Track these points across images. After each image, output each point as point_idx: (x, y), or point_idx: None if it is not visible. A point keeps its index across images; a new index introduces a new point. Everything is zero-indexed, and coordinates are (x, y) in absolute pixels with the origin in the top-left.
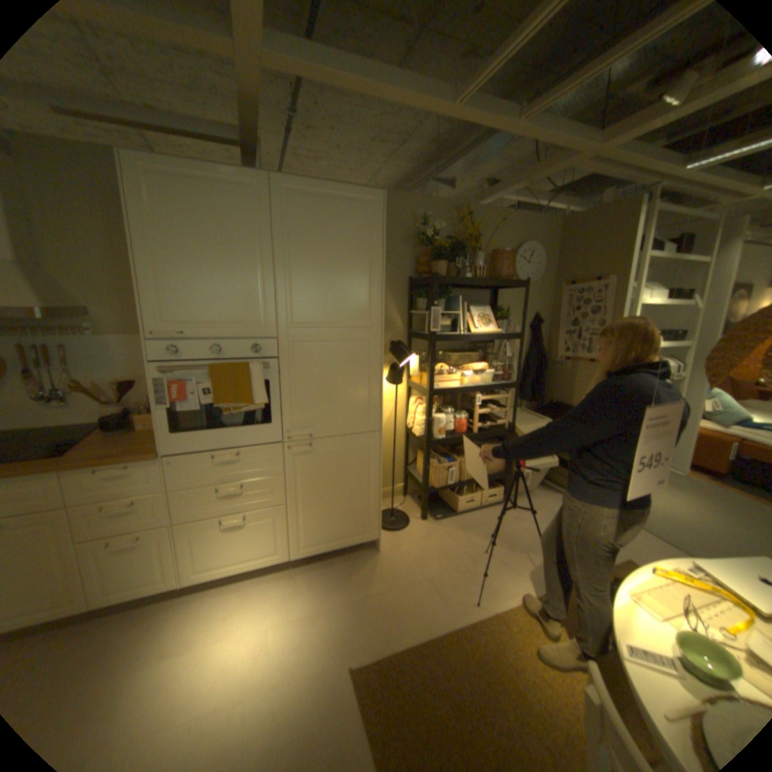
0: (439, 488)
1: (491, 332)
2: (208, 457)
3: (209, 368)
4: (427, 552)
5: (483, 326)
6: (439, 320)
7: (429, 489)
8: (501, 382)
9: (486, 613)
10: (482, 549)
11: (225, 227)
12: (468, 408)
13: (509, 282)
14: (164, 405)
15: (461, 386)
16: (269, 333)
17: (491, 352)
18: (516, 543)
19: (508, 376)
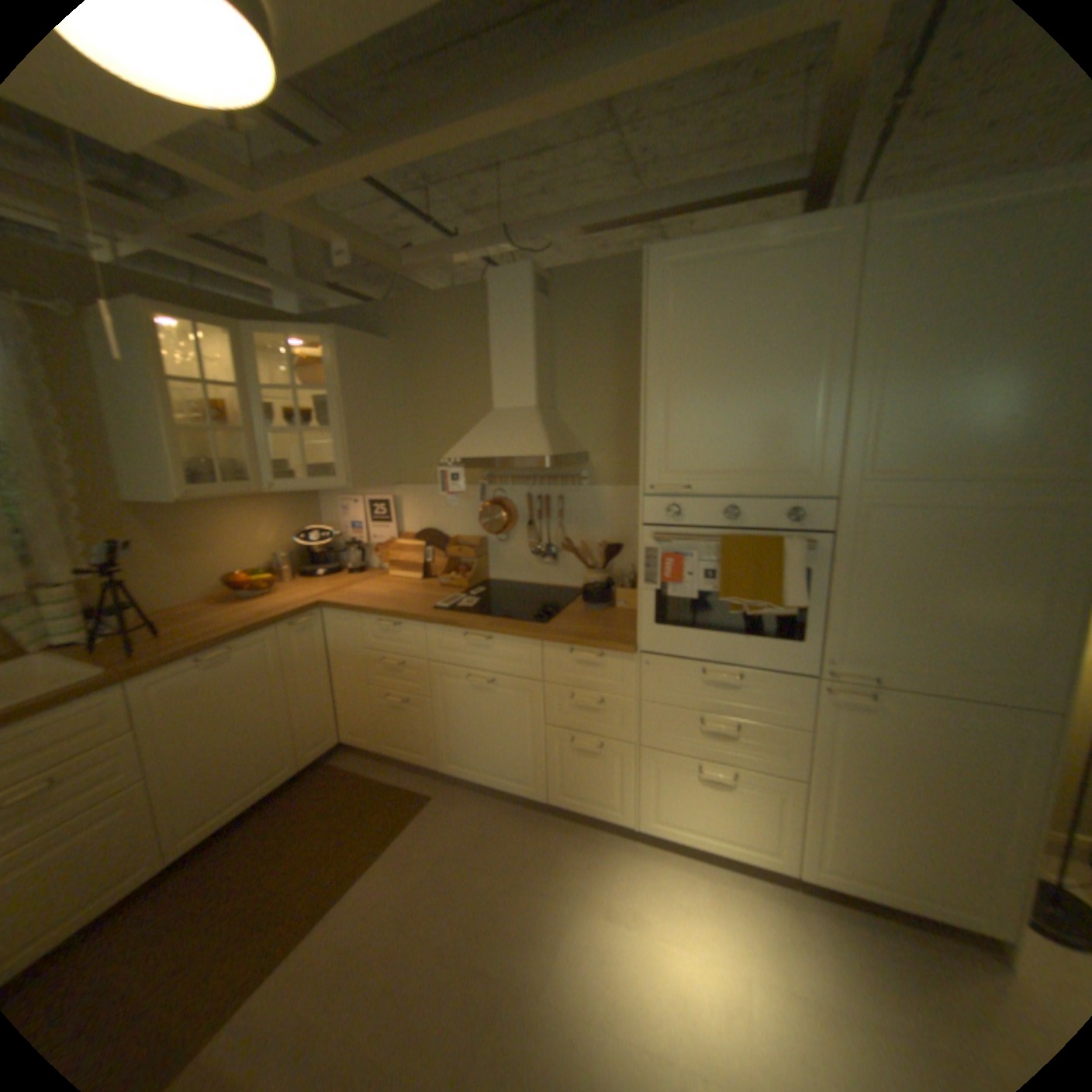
0: None
1: None
2: (697, 668)
3: (719, 540)
4: None
5: None
6: None
7: None
8: None
9: None
10: None
11: (773, 319)
12: None
13: None
14: (653, 583)
15: None
16: (824, 487)
17: None
18: None
19: None
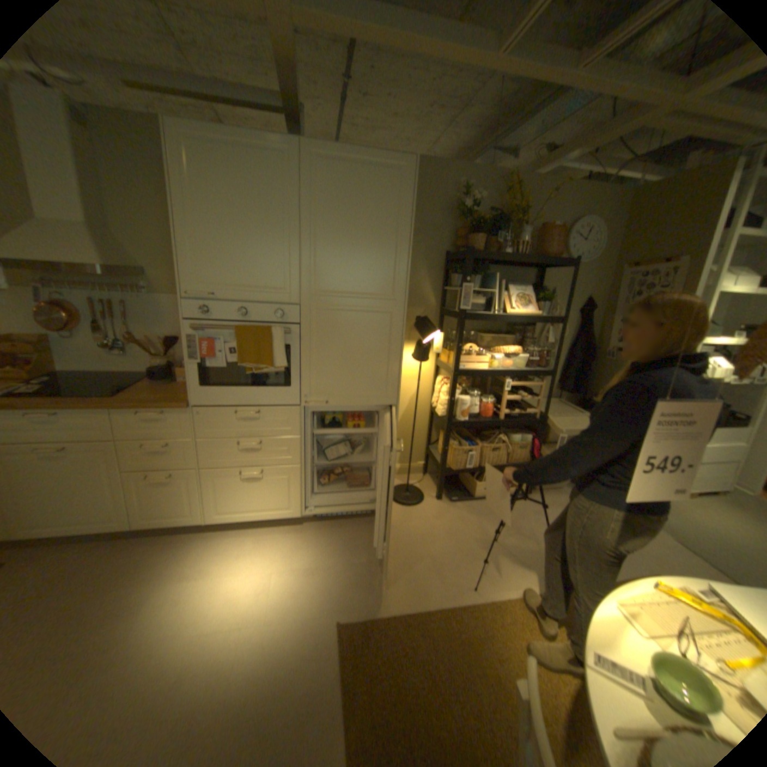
0: (457, 470)
1: (530, 314)
2: (232, 411)
3: (235, 329)
4: (435, 530)
5: (521, 307)
6: (473, 297)
7: (446, 470)
8: (536, 368)
9: (482, 598)
10: (493, 537)
11: (255, 193)
12: (497, 393)
13: (557, 260)
14: (196, 360)
15: (490, 368)
16: (293, 299)
17: (530, 336)
18: (530, 537)
19: (545, 363)
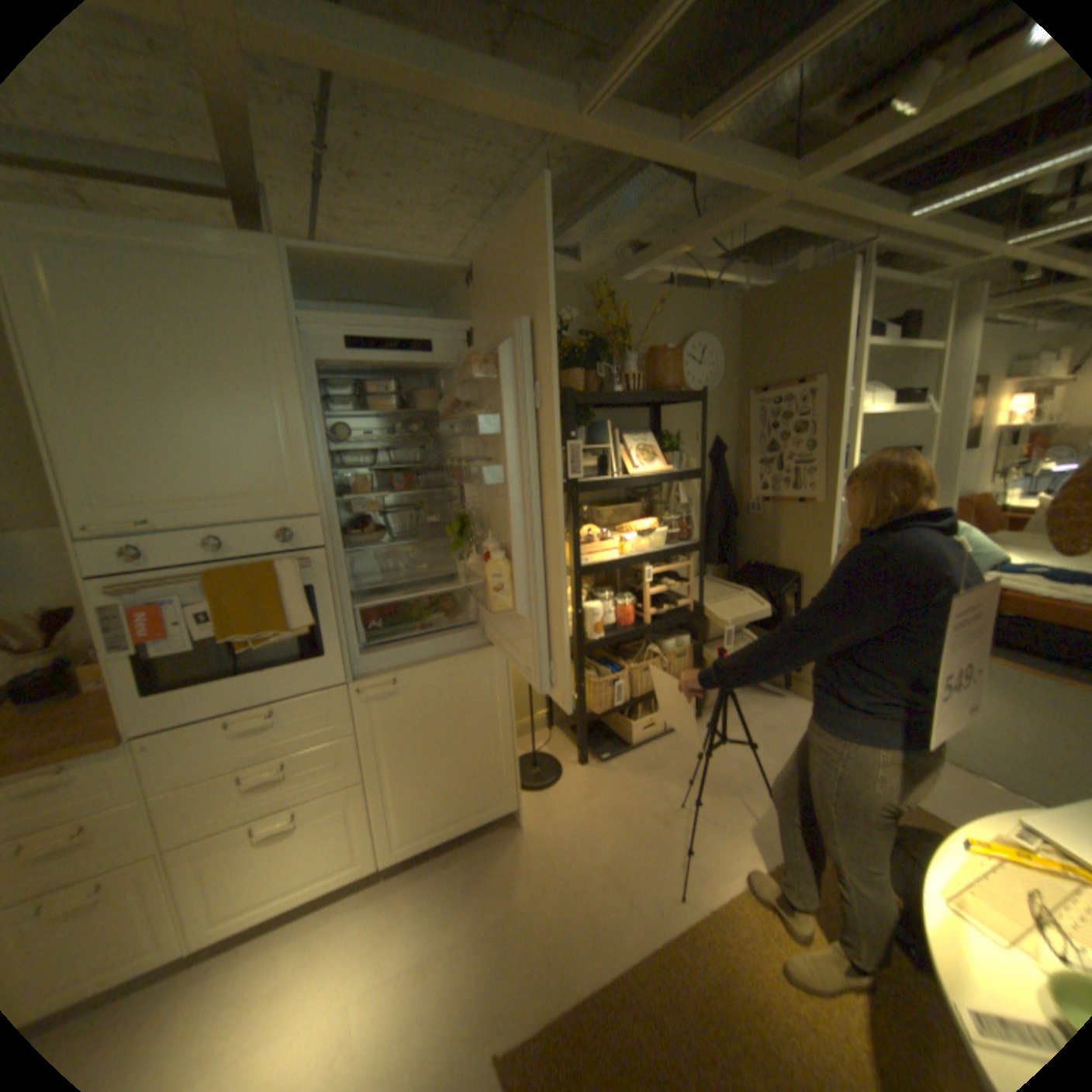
0: (602, 713)
1: (658, 471)
2: (216, 727)
3: (202, 578)
4: (594, 819)
5: (645, 464)
6: (580, 459)
7: (587, 718)
8: (678, 544)
9: (697, 911)
10: (676, 801)
11: (205, 333)
12: (633, 588)
13: (677, 395)
14: (124, 651)
15: (621, 556)
16: (306, 507)
17: (658, 500)
18: (723, 785)
19: (687, 535)
